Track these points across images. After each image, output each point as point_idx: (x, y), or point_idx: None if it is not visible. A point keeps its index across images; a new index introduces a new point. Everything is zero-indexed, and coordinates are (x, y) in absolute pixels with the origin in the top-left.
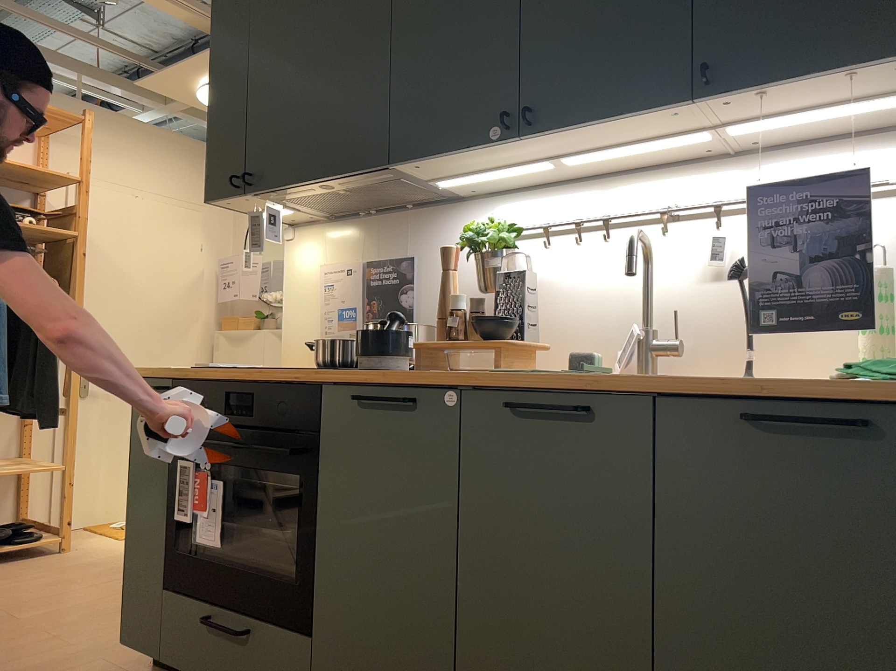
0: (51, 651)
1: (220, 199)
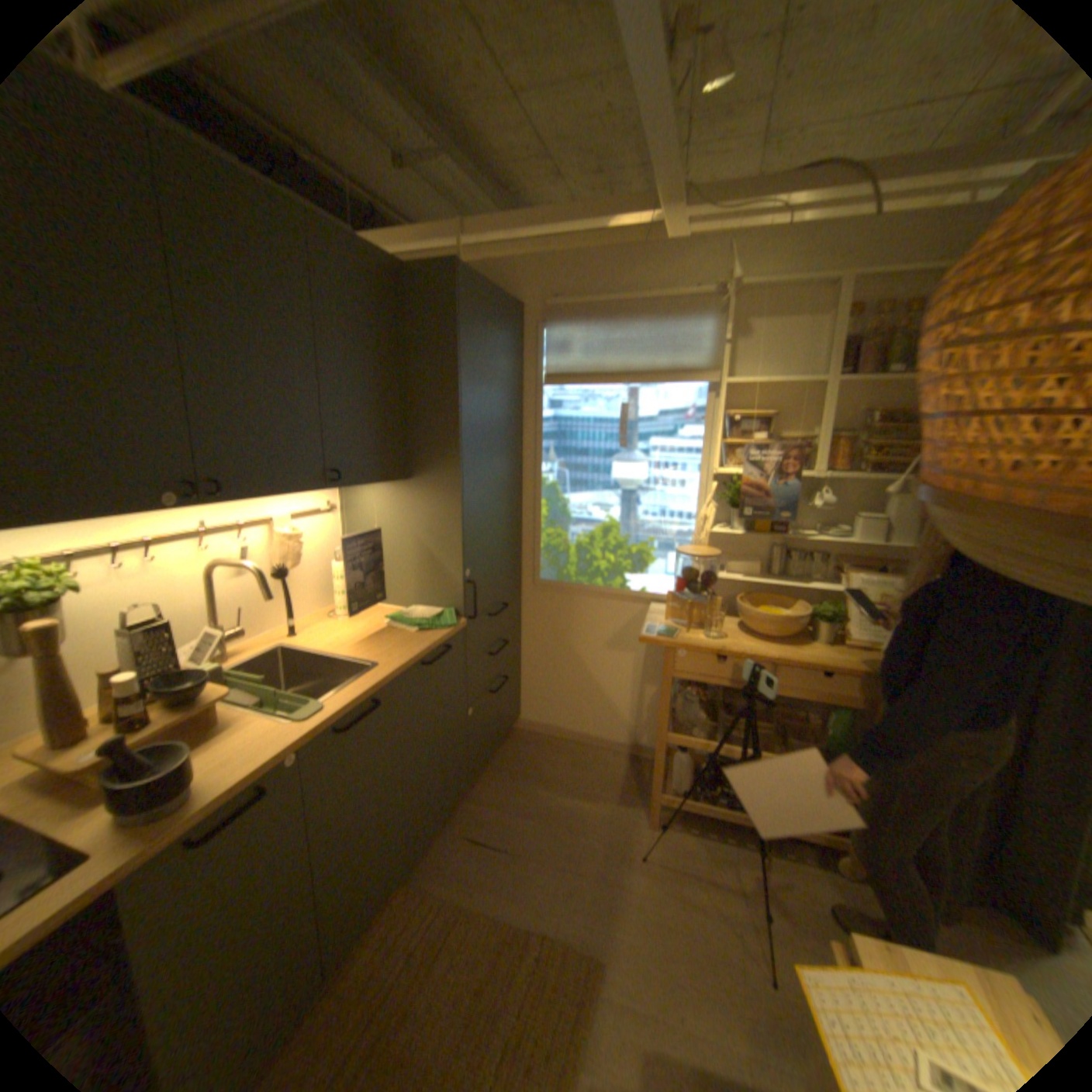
0: None
1: None
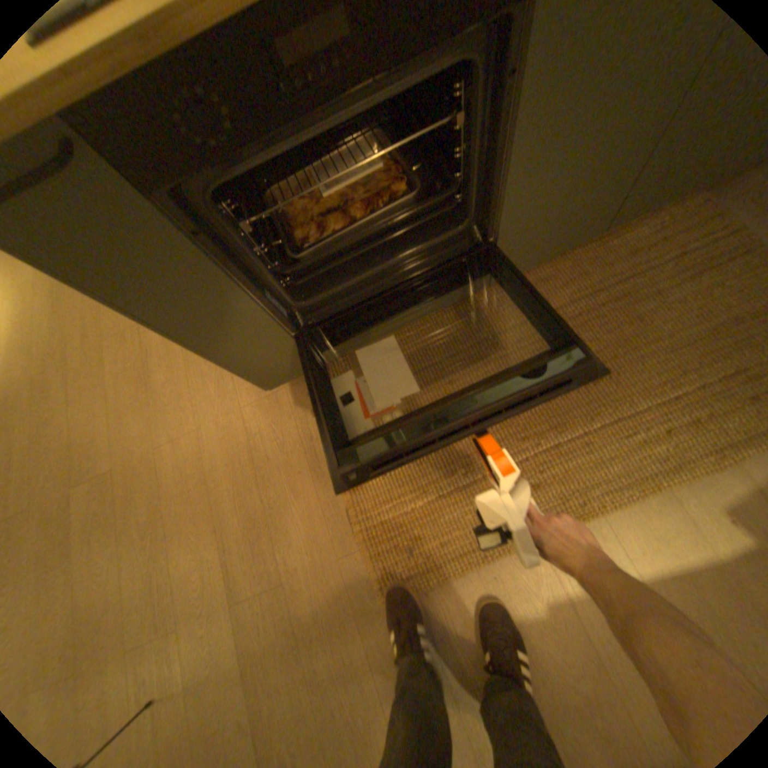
0: (196, 444)
1: None
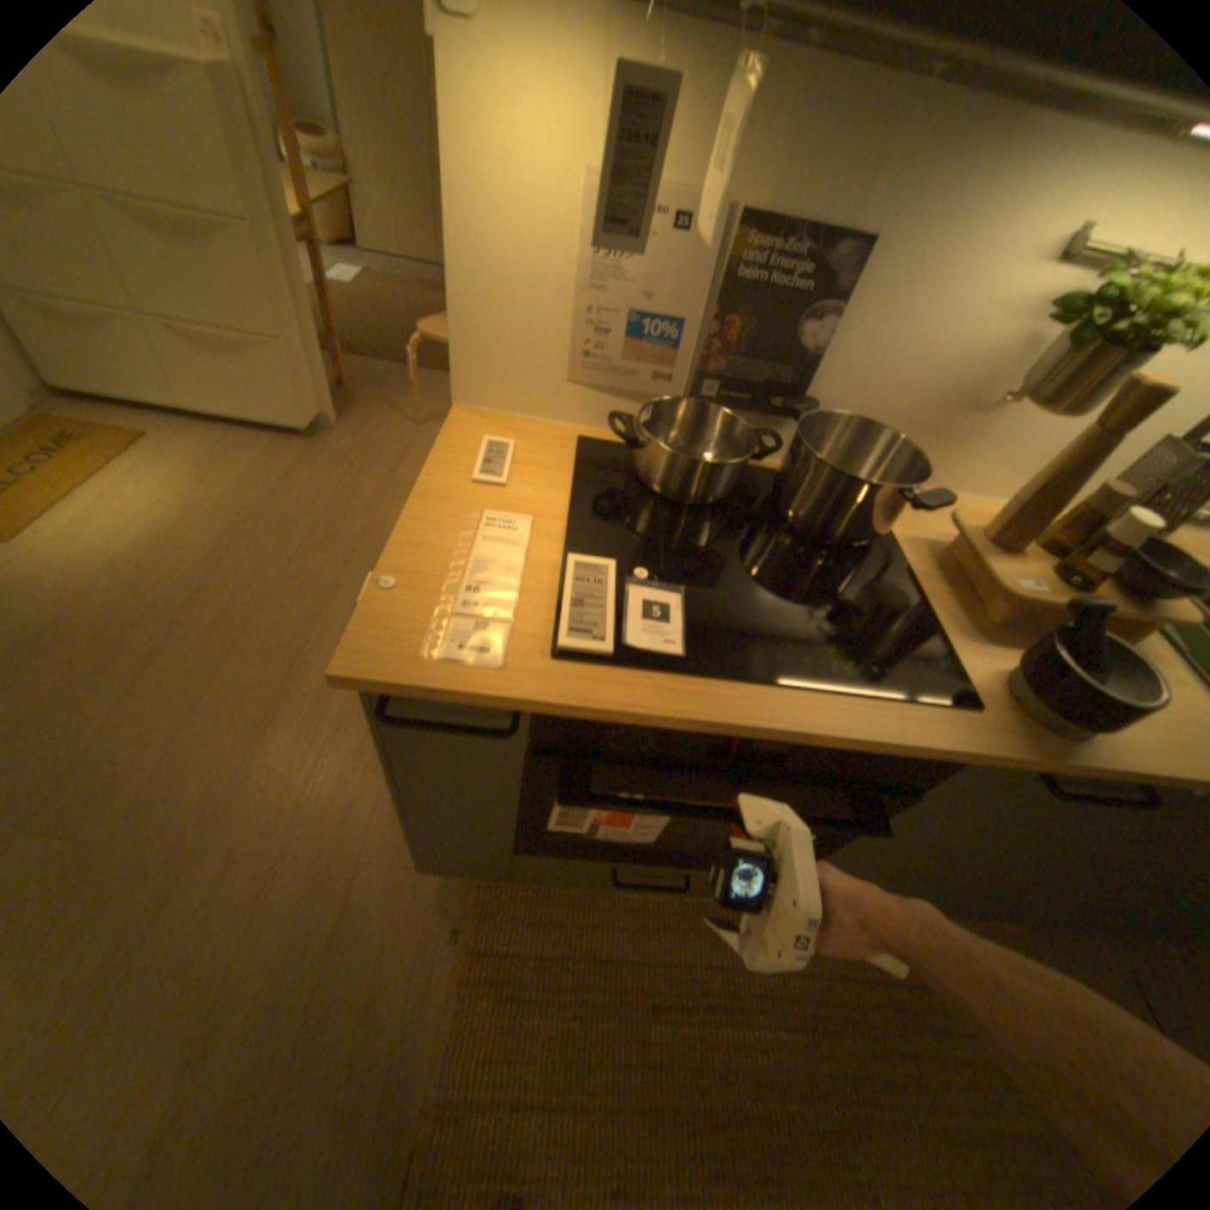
0: (262, 884)
1: None
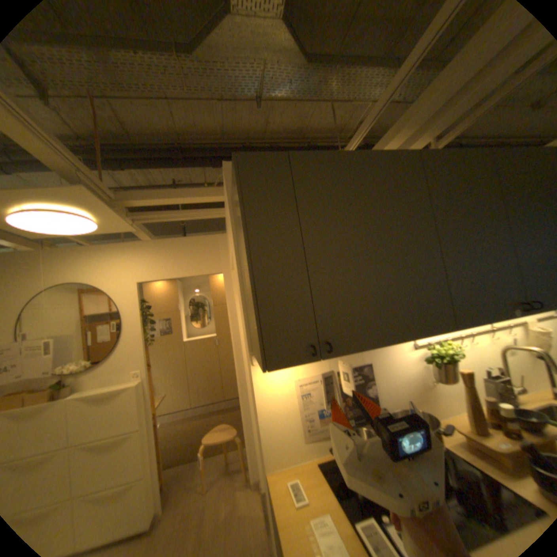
0: None
1: (282, 365)
